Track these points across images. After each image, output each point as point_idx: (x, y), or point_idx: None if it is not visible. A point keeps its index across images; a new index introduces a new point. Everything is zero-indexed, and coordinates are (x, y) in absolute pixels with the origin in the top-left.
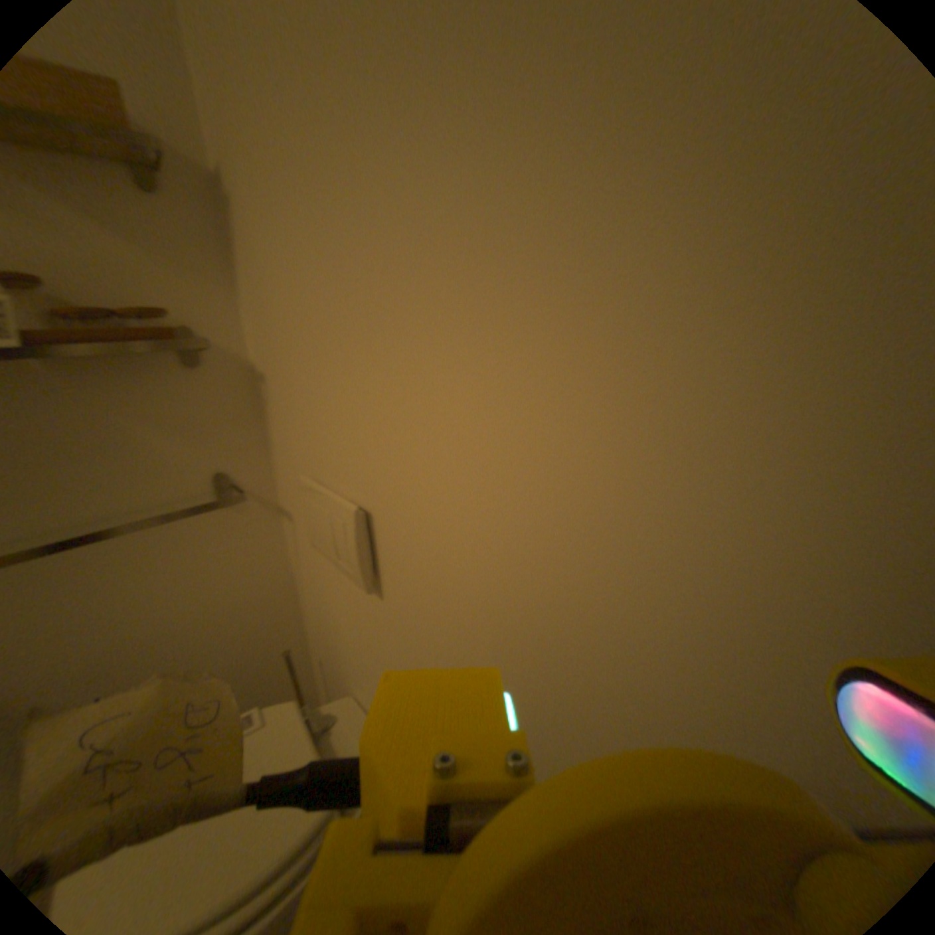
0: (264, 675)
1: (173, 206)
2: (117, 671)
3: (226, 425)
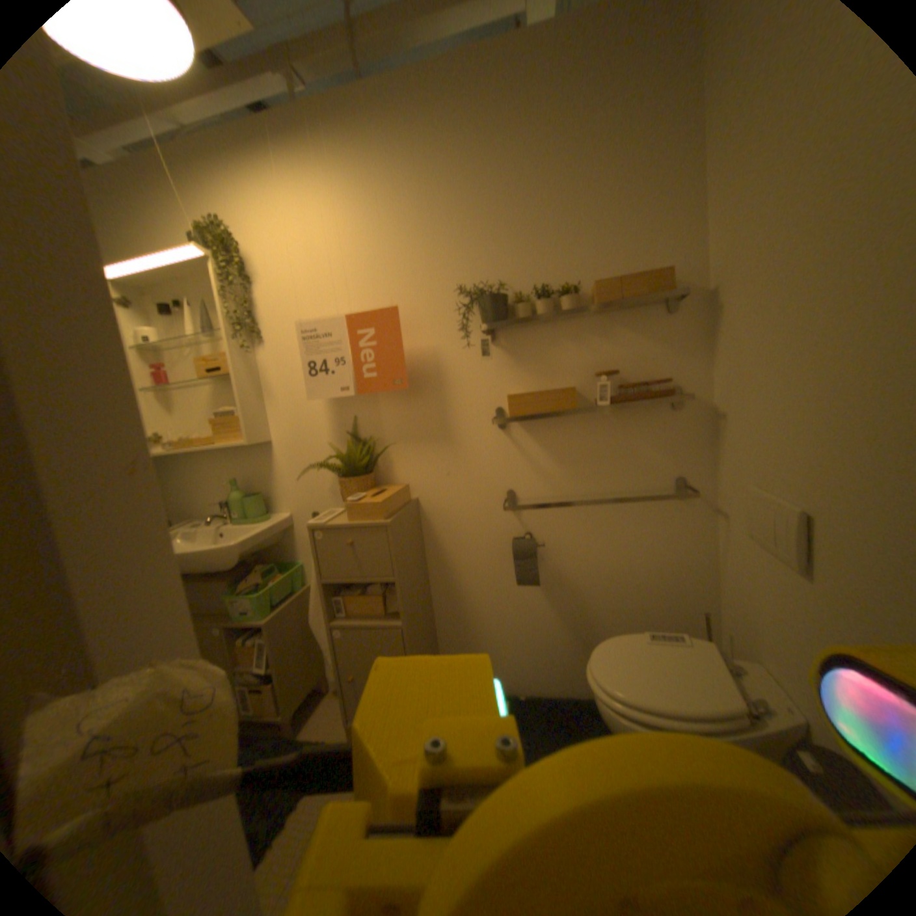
0: (685, 627)
1: (687, 316)
2: (607, 580)
3: (693, 446)
